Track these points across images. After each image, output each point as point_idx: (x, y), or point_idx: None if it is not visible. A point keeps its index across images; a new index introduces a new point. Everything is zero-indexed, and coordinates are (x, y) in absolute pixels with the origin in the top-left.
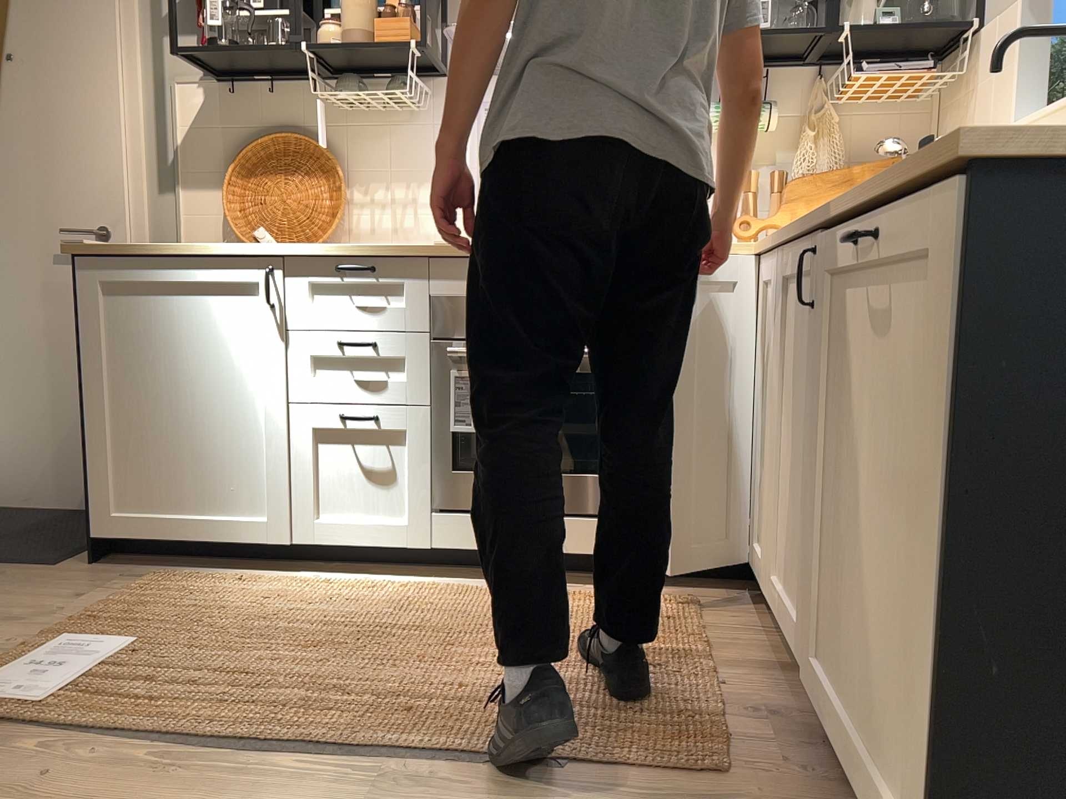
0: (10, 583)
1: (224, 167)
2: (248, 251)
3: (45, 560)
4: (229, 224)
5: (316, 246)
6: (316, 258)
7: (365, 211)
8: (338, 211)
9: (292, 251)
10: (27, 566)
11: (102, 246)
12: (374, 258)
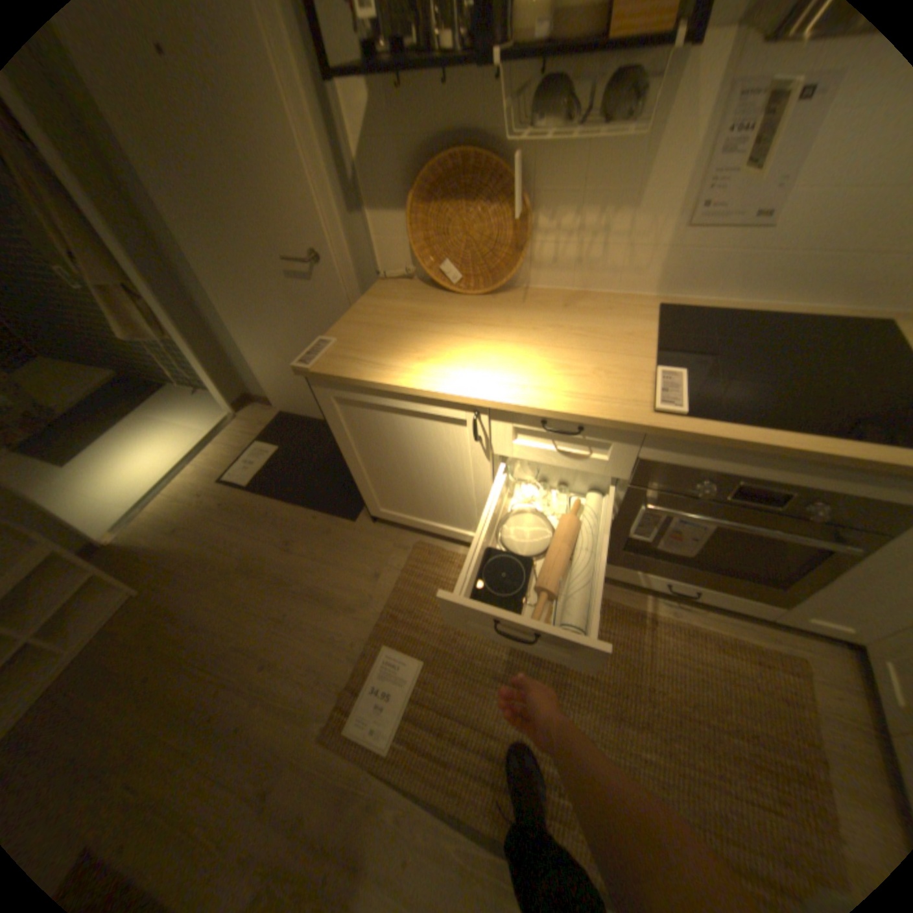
0: (336, 545)
1: (403, 181)
2: (456, 398)
3: (348, 511)
4: (418, 258)
5: (523, 402)
6: (523, 411)
7: (550, 235)
8: (524, 245)
9: (499, 405)
10: (340, 519)
11: (324, 372)
12: (586, 421)
